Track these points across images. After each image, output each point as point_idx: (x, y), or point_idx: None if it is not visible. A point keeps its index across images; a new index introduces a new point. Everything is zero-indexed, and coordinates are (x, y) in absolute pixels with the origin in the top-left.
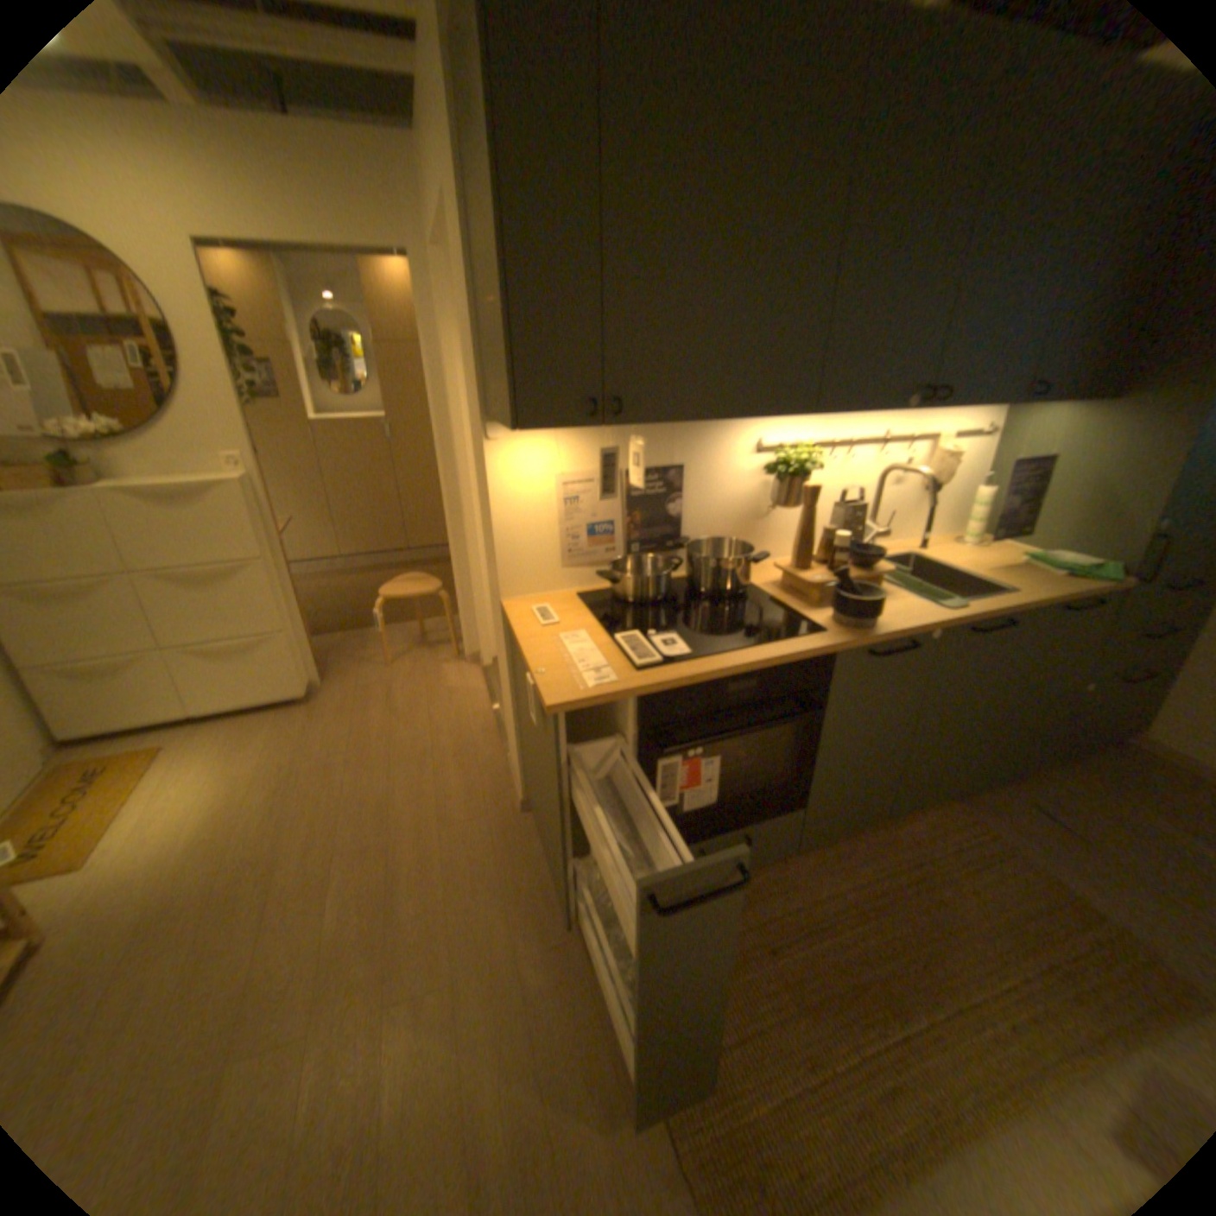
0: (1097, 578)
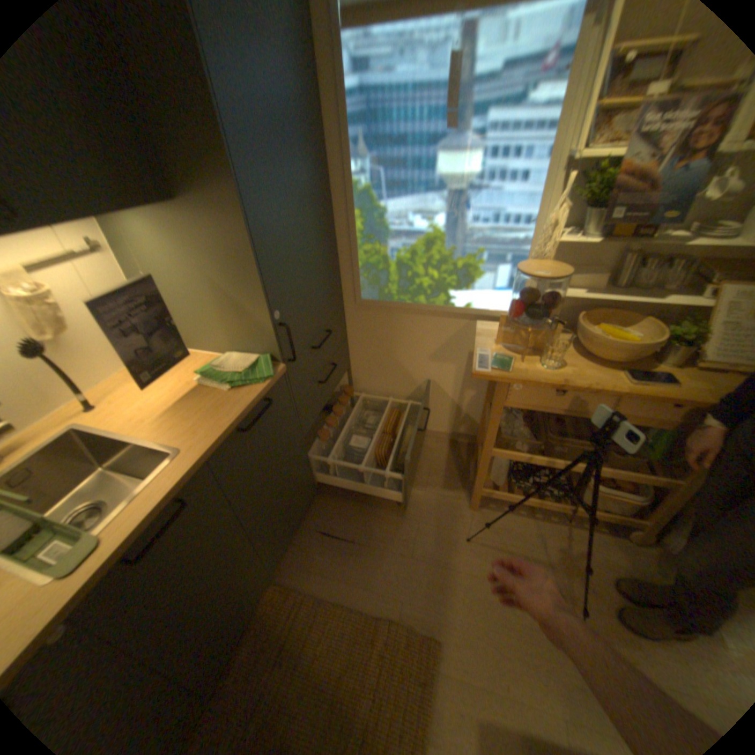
0: (255, 382)
